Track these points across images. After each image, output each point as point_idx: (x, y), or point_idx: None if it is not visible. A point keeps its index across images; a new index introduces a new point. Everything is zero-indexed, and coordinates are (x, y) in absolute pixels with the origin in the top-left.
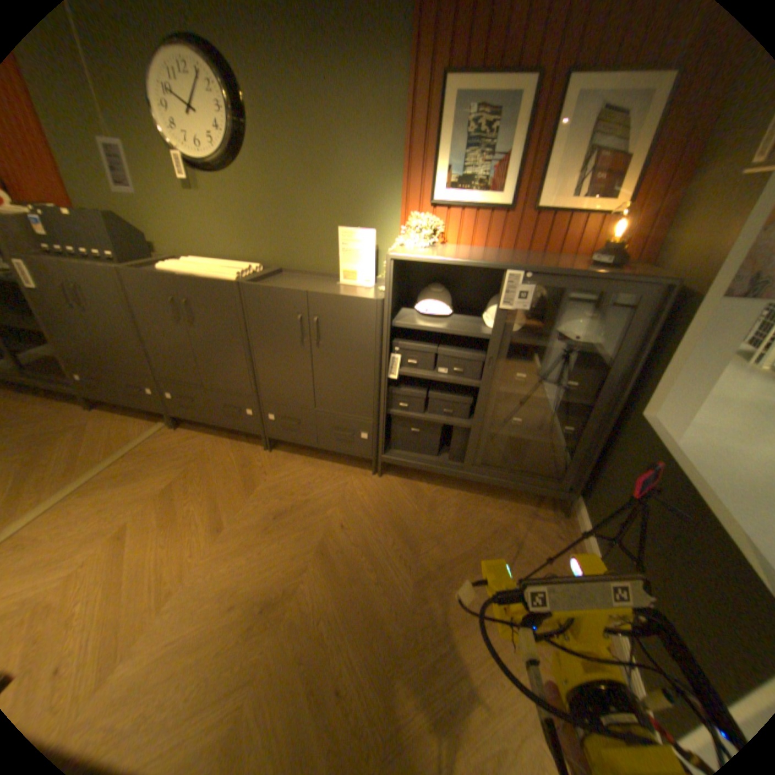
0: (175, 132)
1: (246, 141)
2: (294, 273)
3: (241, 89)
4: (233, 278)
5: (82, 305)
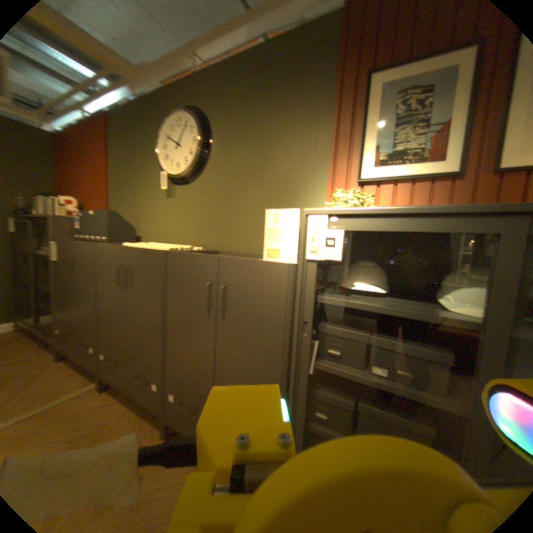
0: (167, 160)
1: (210, 161)
2: (227, 253)
3: (211, 128)
4: (165, 249)
5: (71, 272)
